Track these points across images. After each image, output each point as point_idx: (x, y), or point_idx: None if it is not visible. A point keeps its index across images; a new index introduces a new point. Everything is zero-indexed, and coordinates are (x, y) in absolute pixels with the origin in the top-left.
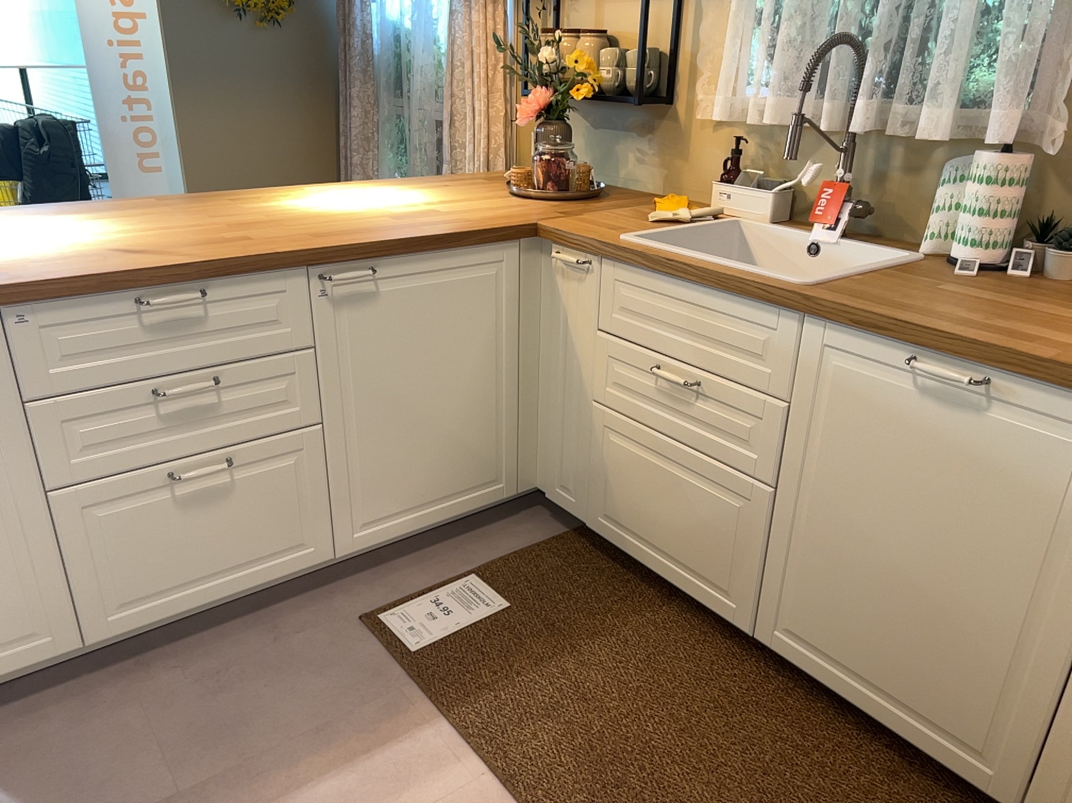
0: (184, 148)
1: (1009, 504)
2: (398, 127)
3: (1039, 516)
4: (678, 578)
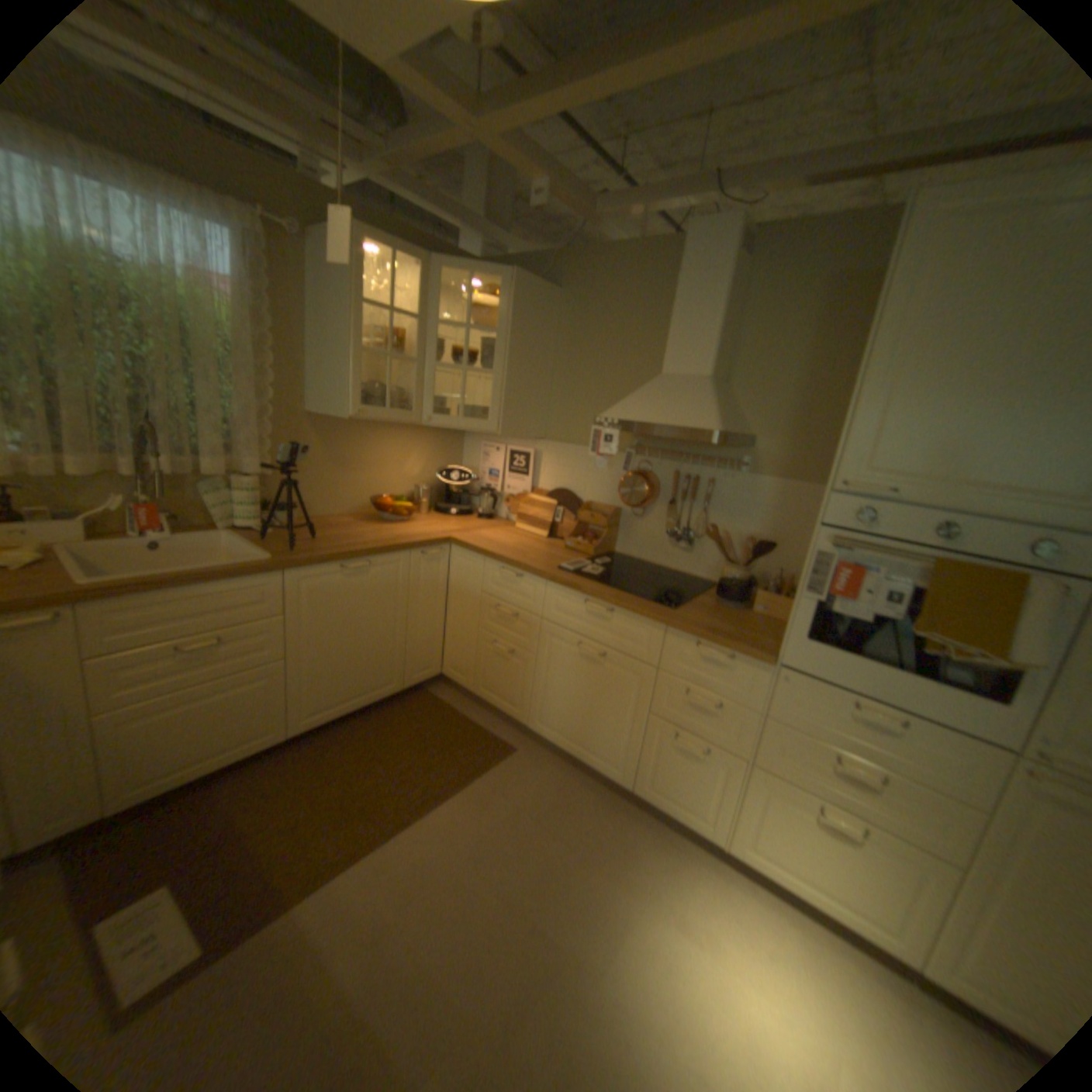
0: None
1: (382, 597)
2: None
3: (390, 595)
4: (228, 761)
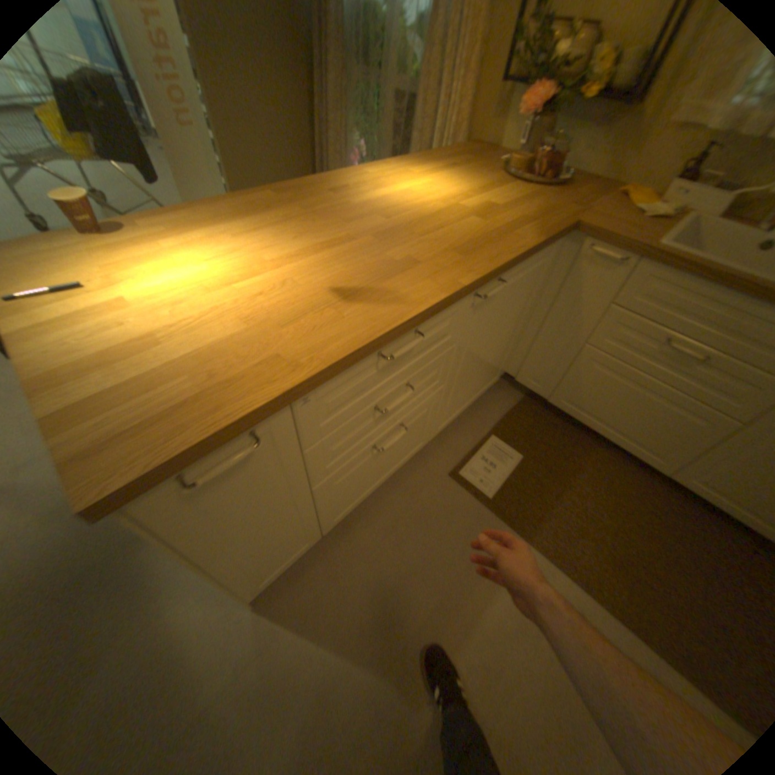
0: (207, 106)
1: None
2: (360, 92)
3: None
4: (620, 441)
